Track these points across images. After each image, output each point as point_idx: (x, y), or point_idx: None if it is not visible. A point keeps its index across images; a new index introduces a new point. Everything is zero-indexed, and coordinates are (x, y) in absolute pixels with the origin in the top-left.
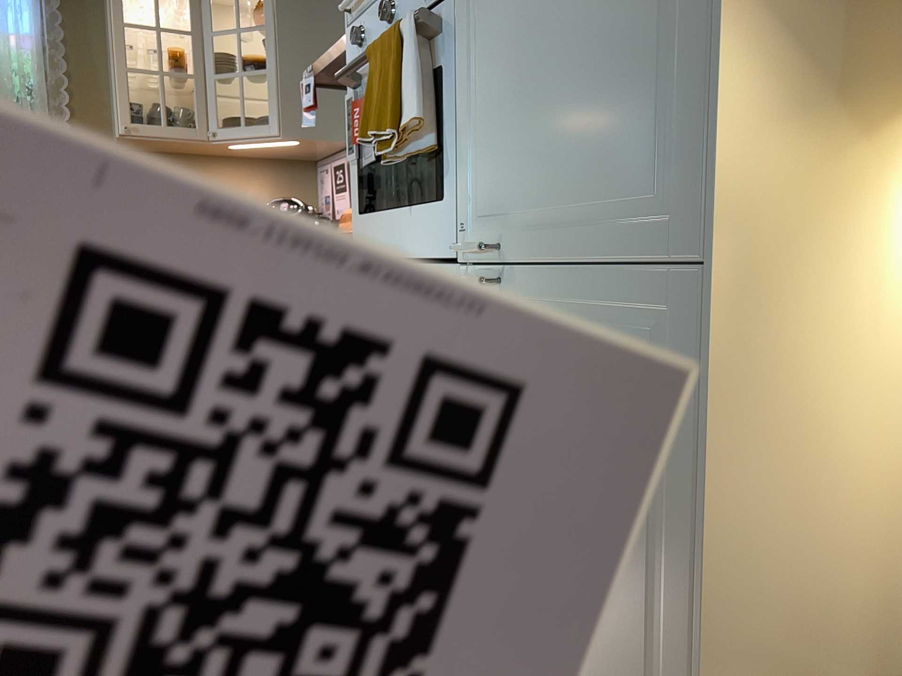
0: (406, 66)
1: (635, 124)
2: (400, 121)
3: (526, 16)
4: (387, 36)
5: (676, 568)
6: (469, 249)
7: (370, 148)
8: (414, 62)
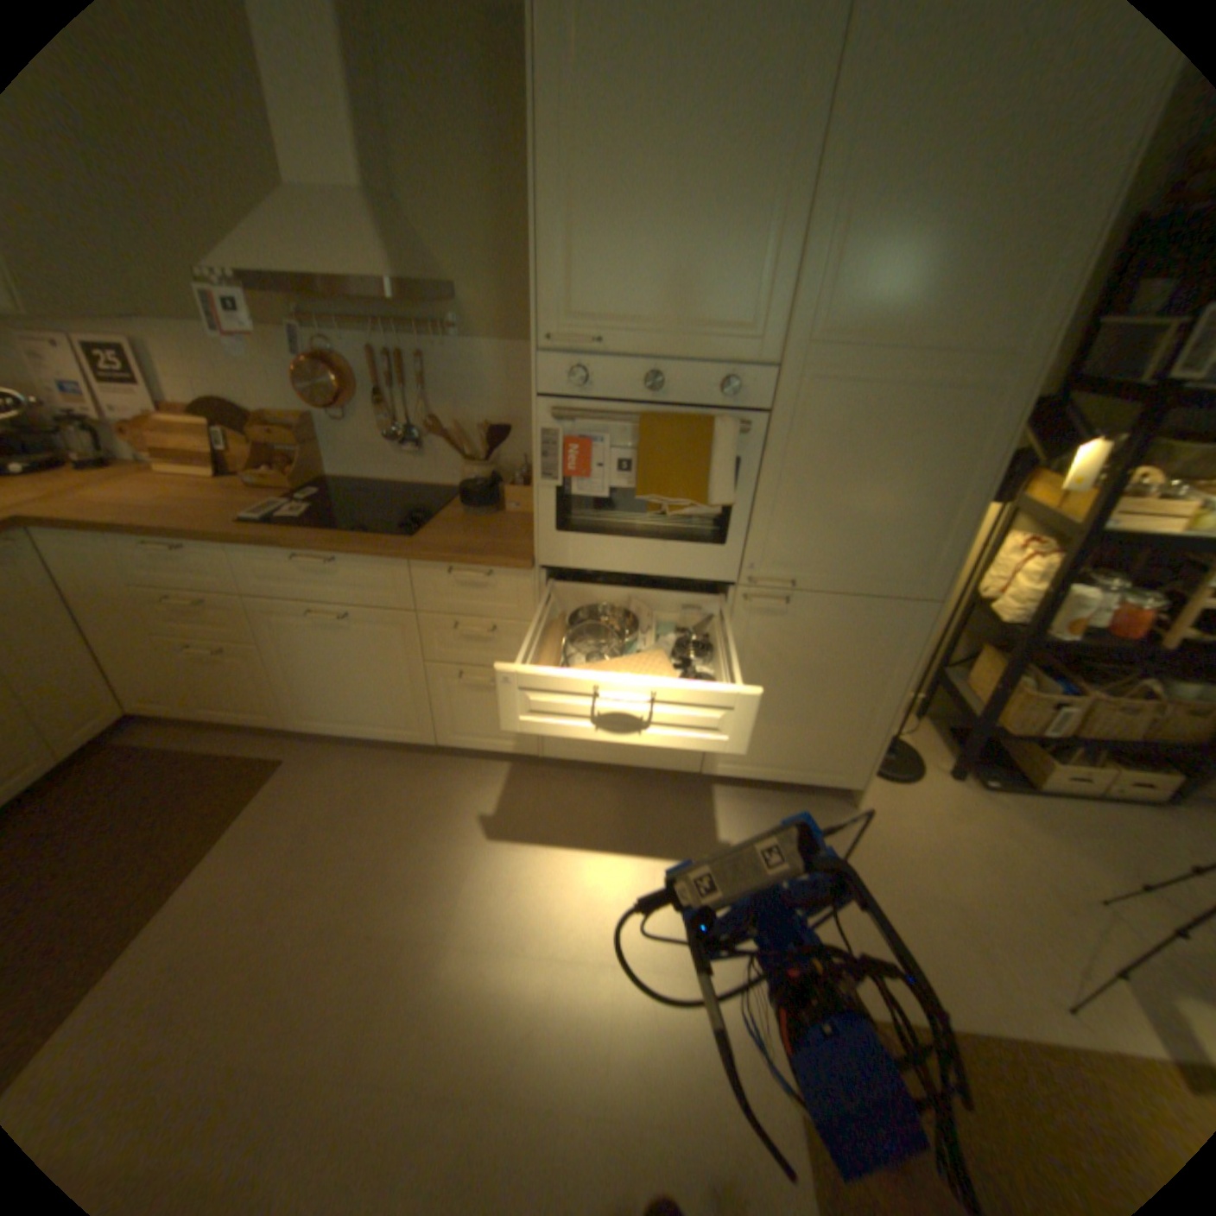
0: (717, 458)
1: (911, 541)
2: (711, 499)
3: (843, 462)
4: (685, 423)
5: (881, 698)
6: (771, 585)
7: (587, 482)
8: (730, 459)
